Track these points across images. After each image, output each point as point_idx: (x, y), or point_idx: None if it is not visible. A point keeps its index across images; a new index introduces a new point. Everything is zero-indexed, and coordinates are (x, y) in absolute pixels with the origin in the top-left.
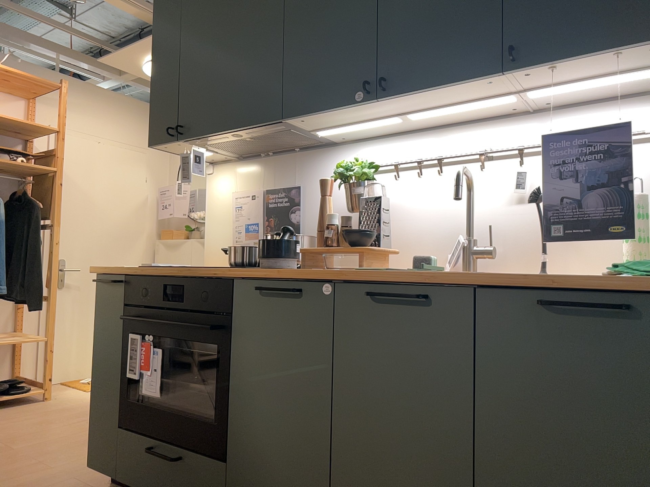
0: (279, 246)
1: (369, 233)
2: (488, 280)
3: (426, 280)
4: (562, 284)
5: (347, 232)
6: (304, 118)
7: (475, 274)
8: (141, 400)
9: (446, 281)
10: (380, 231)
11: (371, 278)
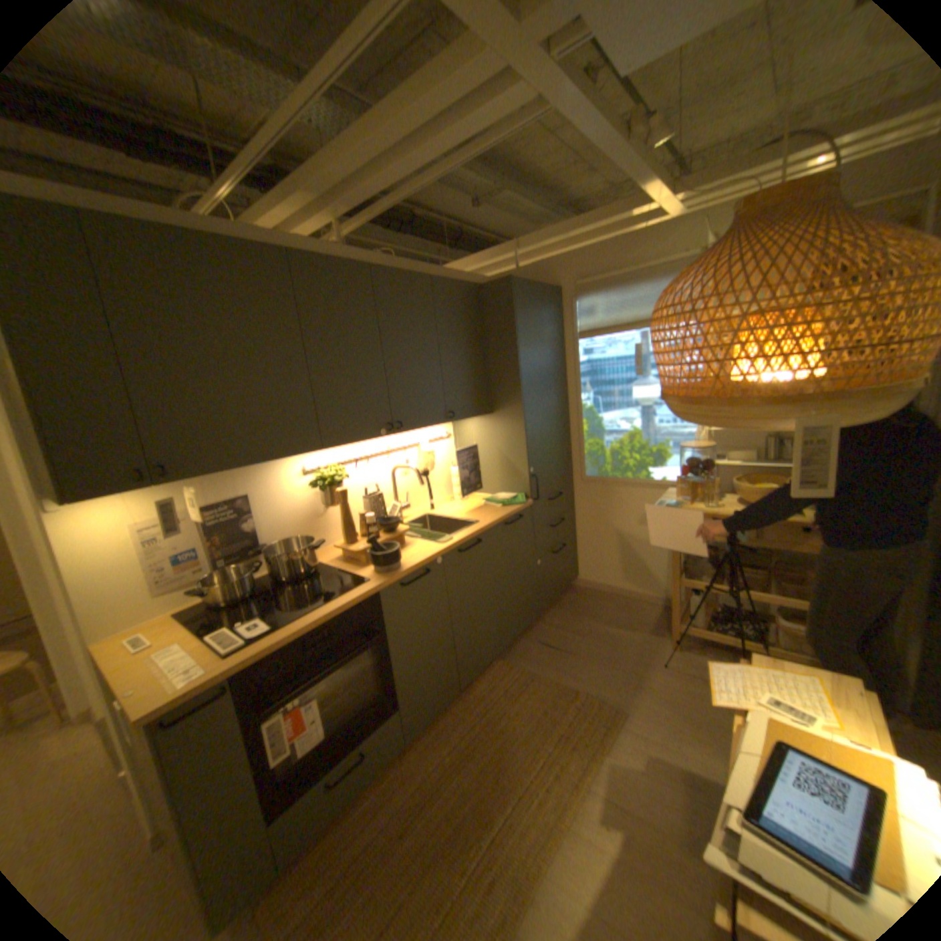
0: (396, 551)
1: (393, 519)
2: (494, 523)
3: (477, 533)
4: (508, 516)
5: (374, 524)
6: (331, 447)
7: (484, 523)
8: (274, 778)
9: (483, 530)
10: (381, 515)
11: (459, 543)
